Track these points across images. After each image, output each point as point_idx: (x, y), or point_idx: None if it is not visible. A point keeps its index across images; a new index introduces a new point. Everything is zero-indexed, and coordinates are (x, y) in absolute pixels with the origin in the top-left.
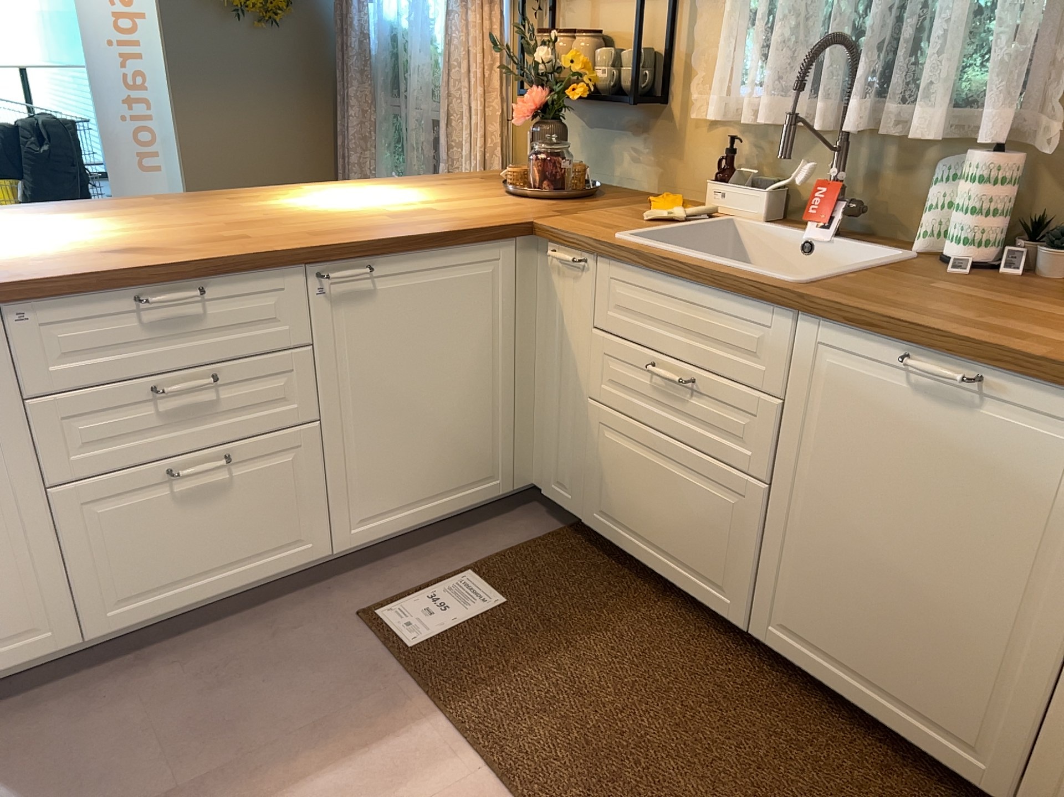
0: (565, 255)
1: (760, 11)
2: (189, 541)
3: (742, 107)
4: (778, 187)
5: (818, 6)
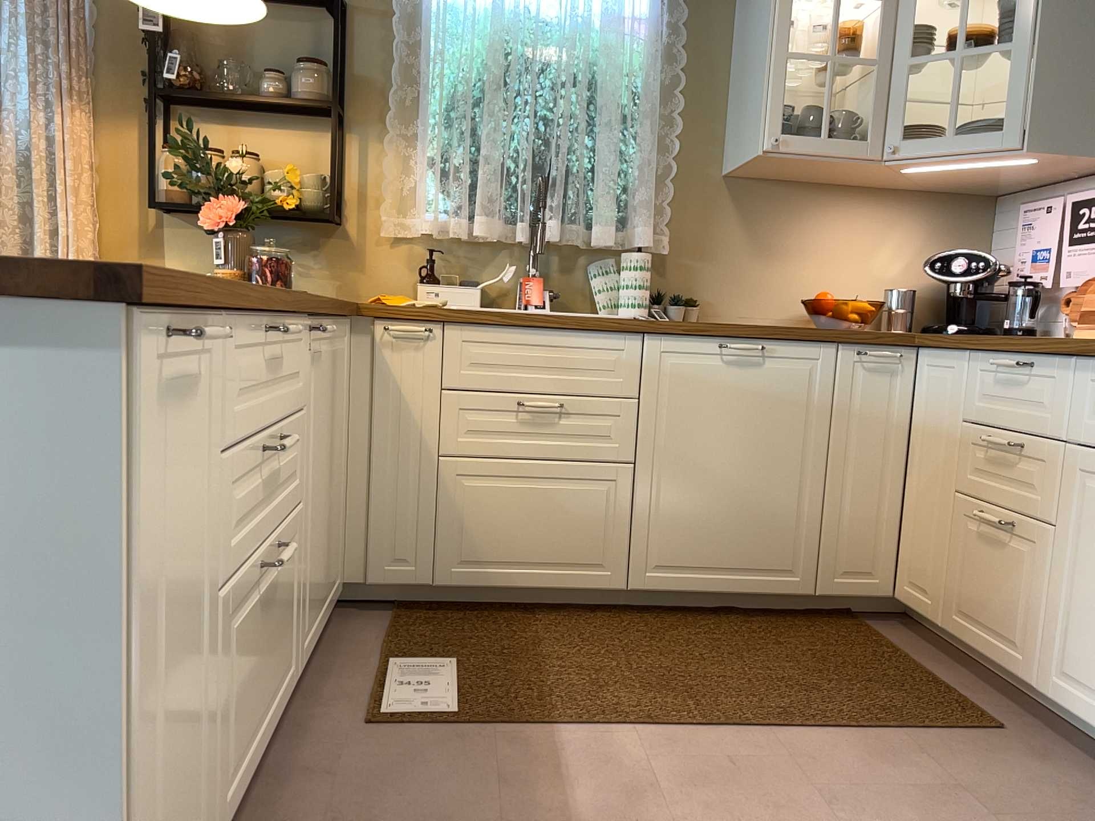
0: (412, 328)
1: (458, 154)
2: (253, 674)
3: (436, 225)
4: (488, 282)
5: (506, 156)
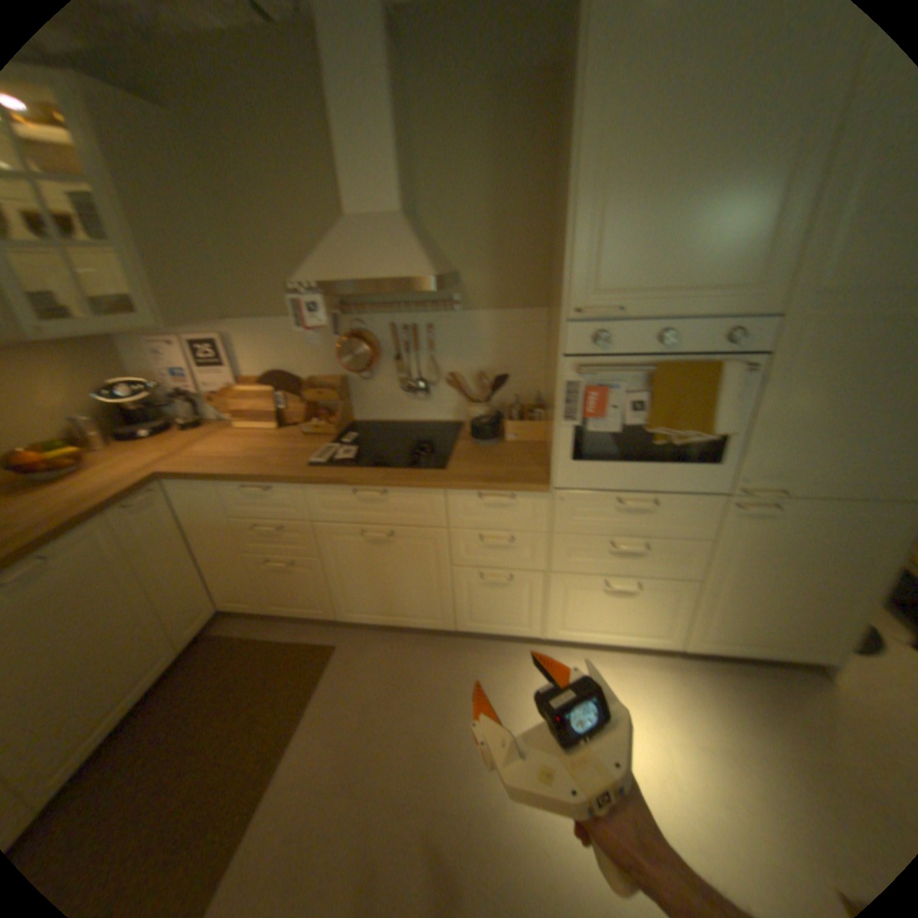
0: None
1: None
2: None
3: None
4: None
5: None
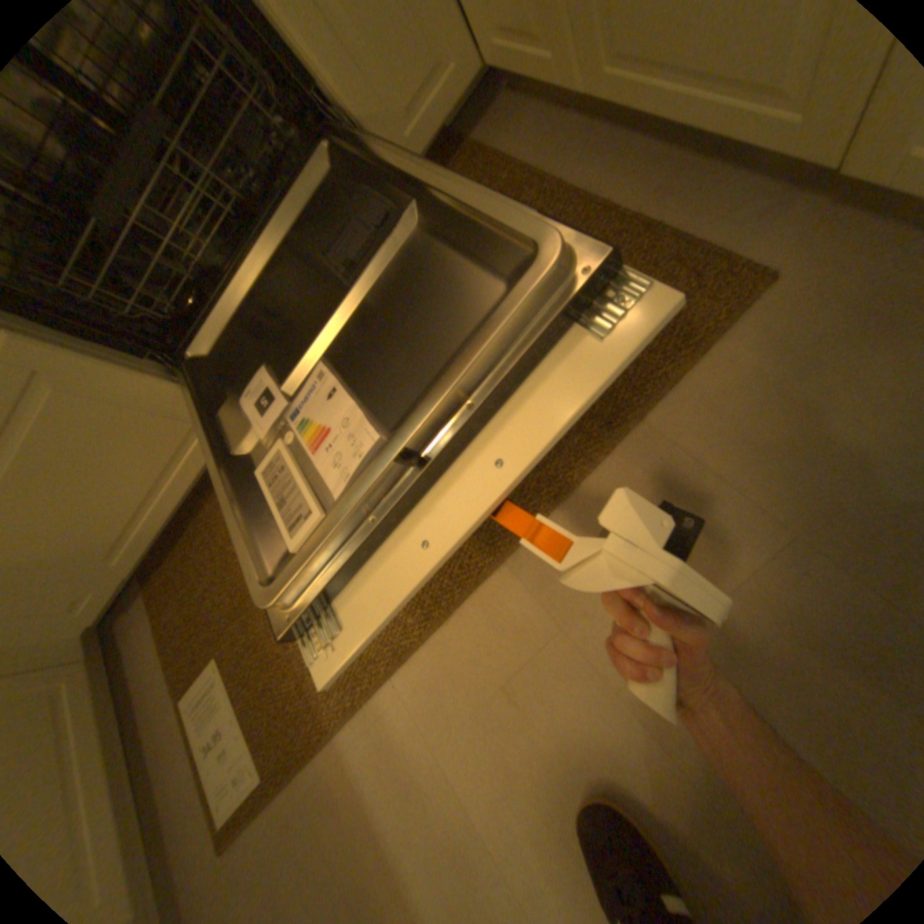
0: None
1: None
2: None
3: None
4: None
5: None
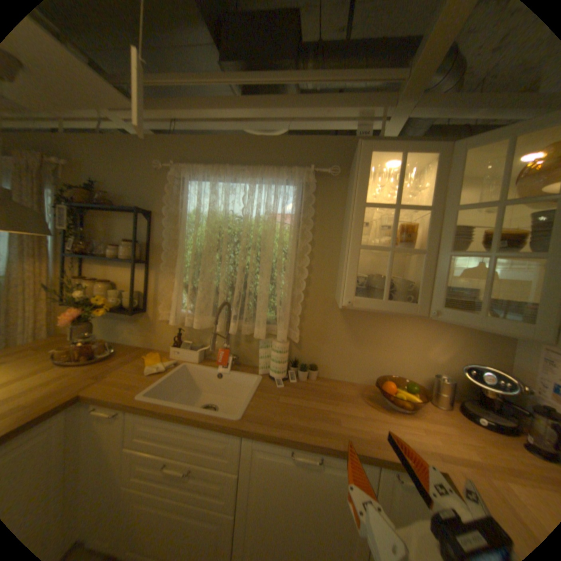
0: (102, 415)
1: (190, 284)
2: None
3: (183, 316)
4: (203, 349)
5: (214, 286)
